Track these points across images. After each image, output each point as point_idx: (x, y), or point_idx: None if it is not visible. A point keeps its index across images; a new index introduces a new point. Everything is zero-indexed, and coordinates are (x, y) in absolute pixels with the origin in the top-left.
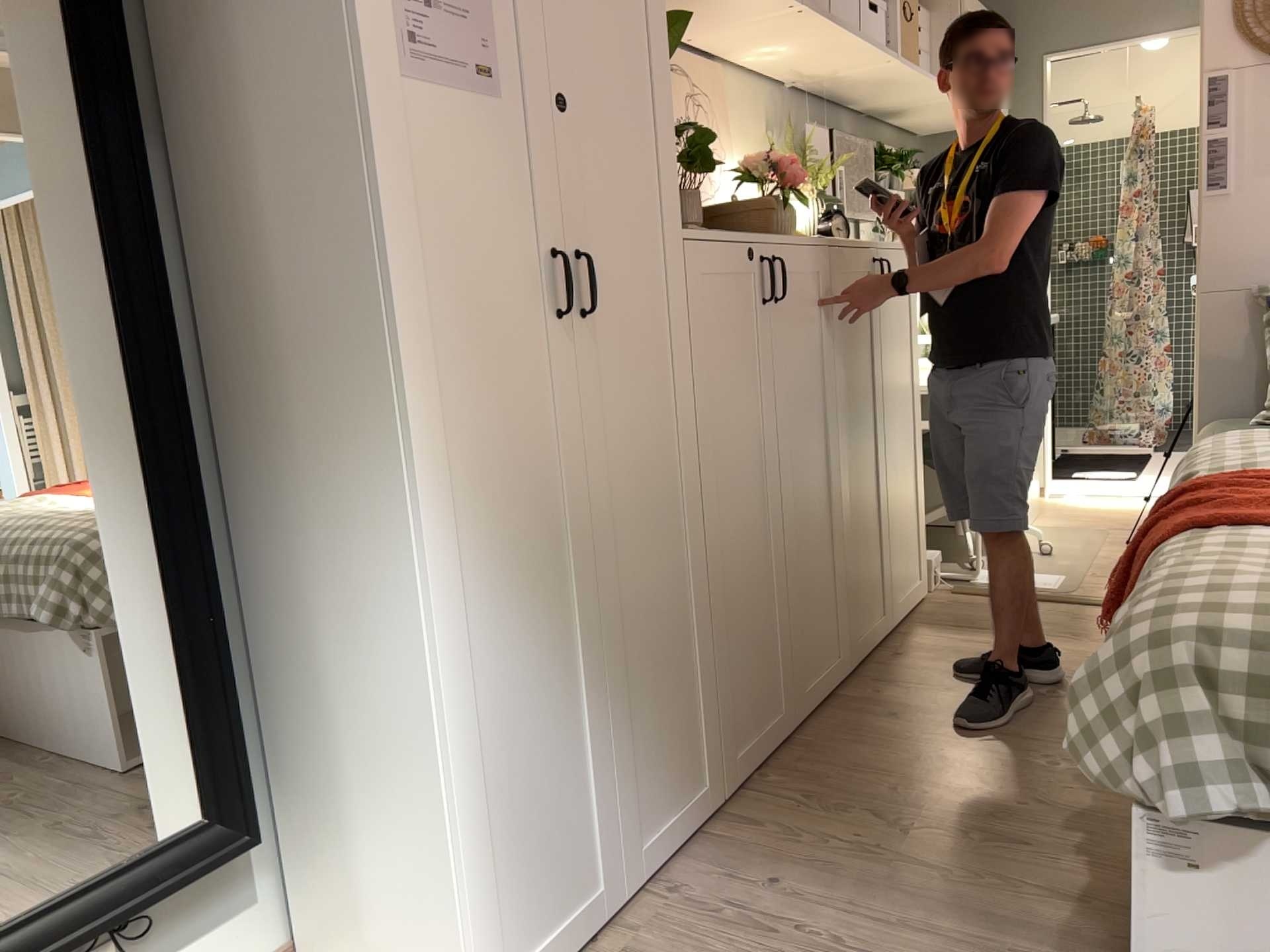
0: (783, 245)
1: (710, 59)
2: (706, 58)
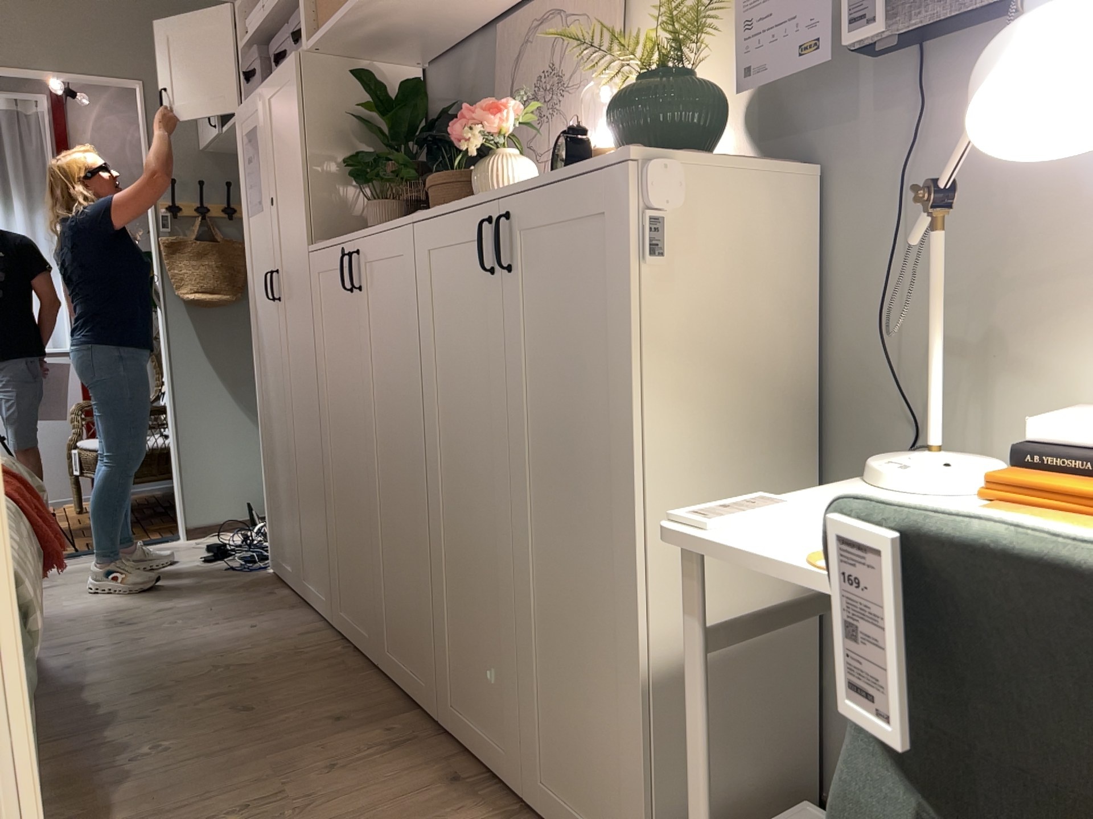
0: (362, 240)
1: None
2: None
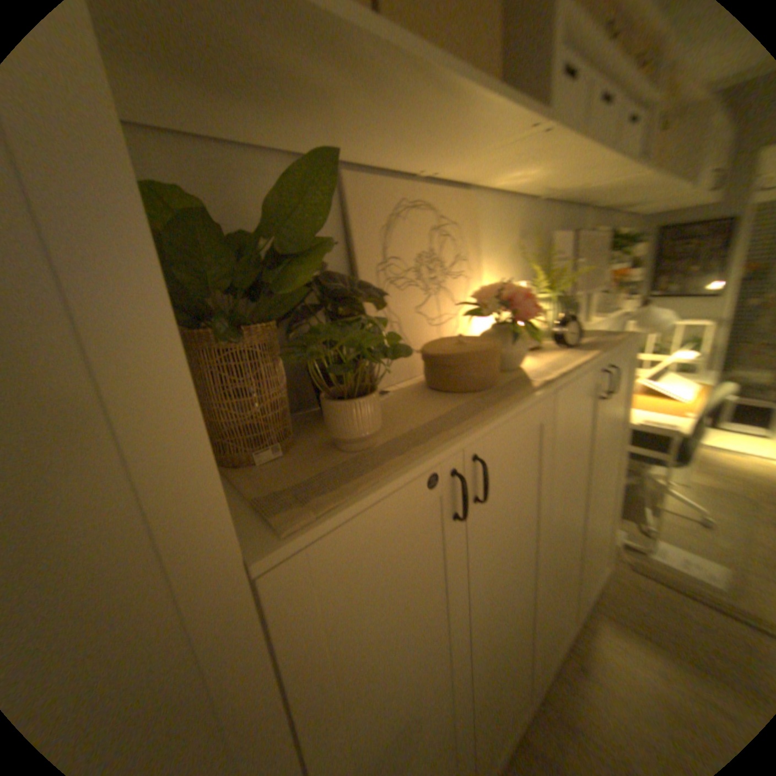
0: (490, 434)
1: (466, 185)
2: (461, 185)
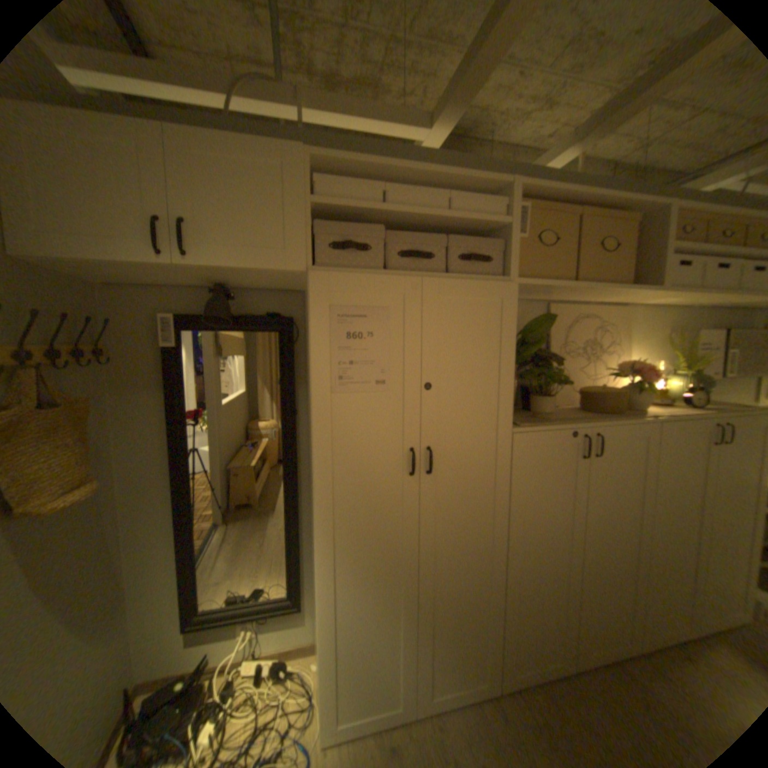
0: (608, 428)
1: (623, 305)
2: (619, 306)
